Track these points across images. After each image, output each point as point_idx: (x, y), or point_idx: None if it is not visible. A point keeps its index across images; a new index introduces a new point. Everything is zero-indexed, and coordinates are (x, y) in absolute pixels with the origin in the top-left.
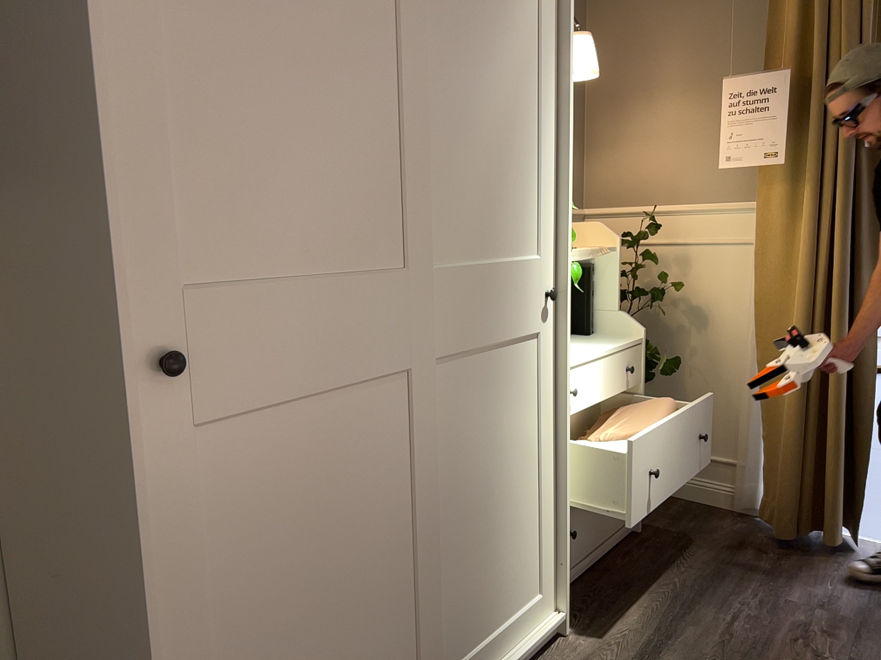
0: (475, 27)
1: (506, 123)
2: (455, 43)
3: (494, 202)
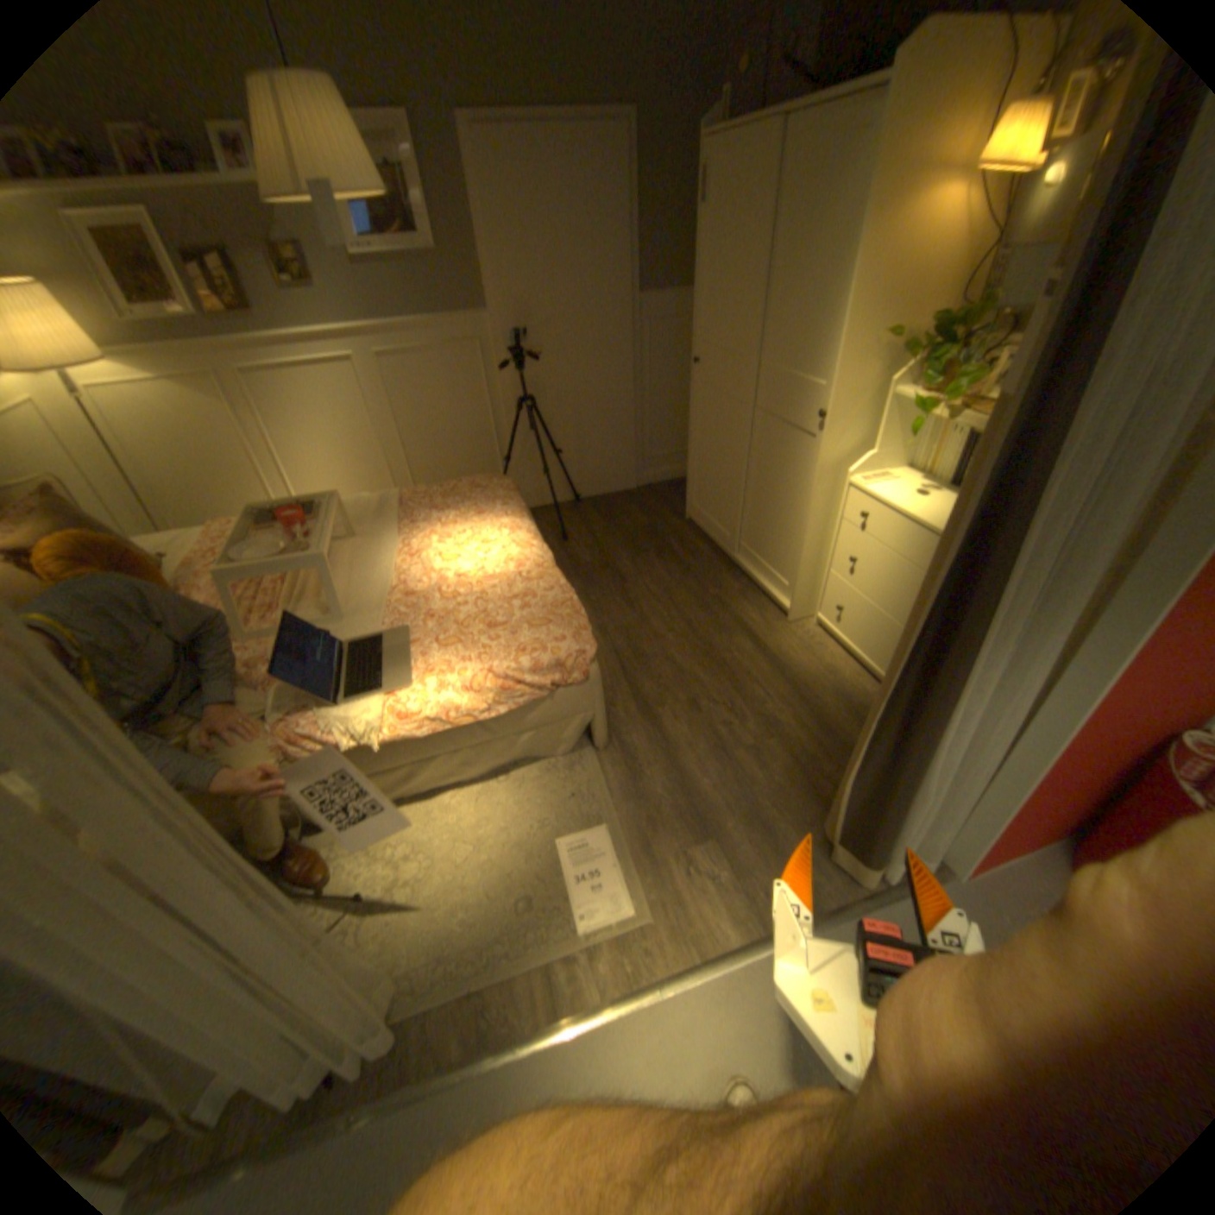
0: (818, 196)
1: (830, 267)
2: (803, 215)
3: (811, 328)
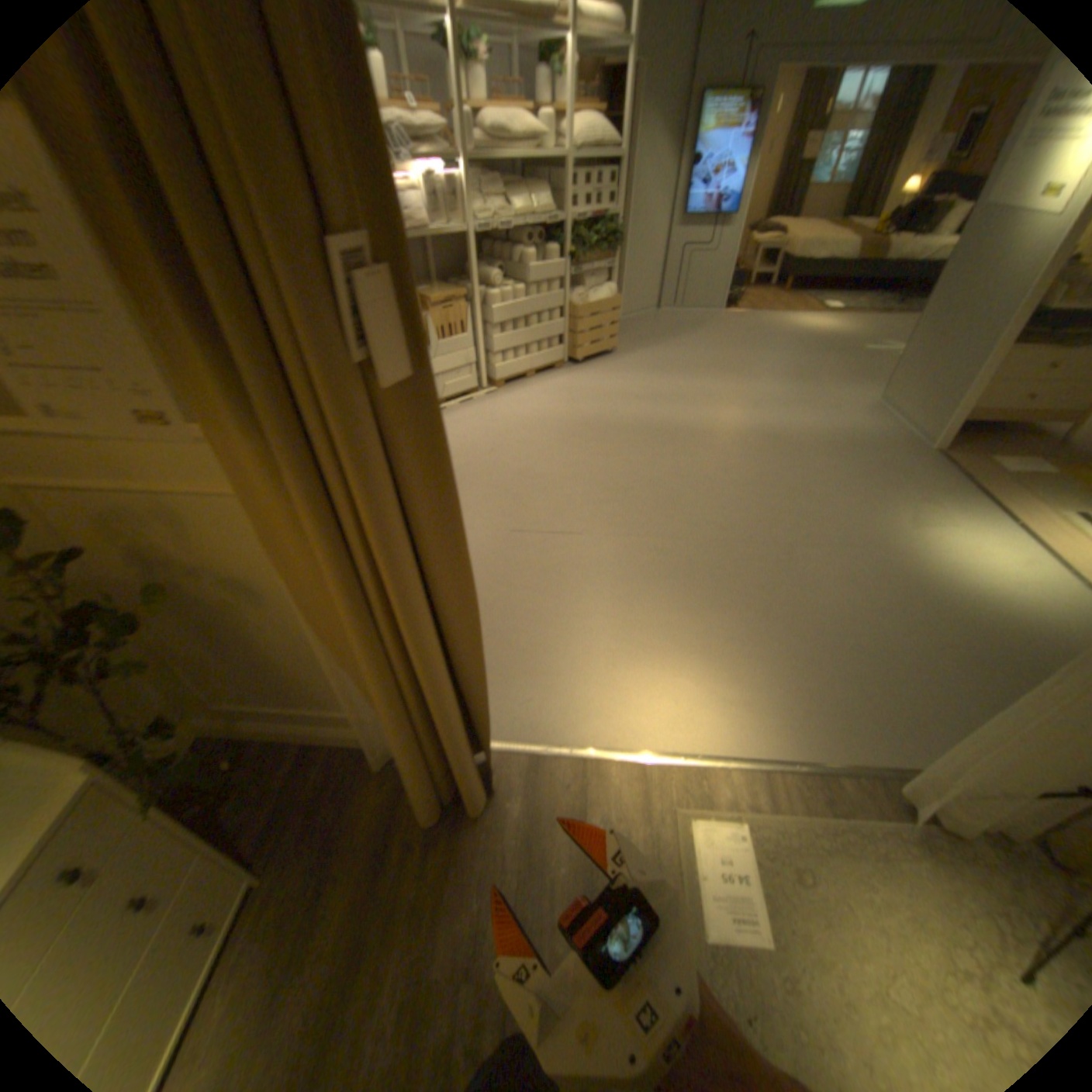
0: None
1: None
2: None
3: None
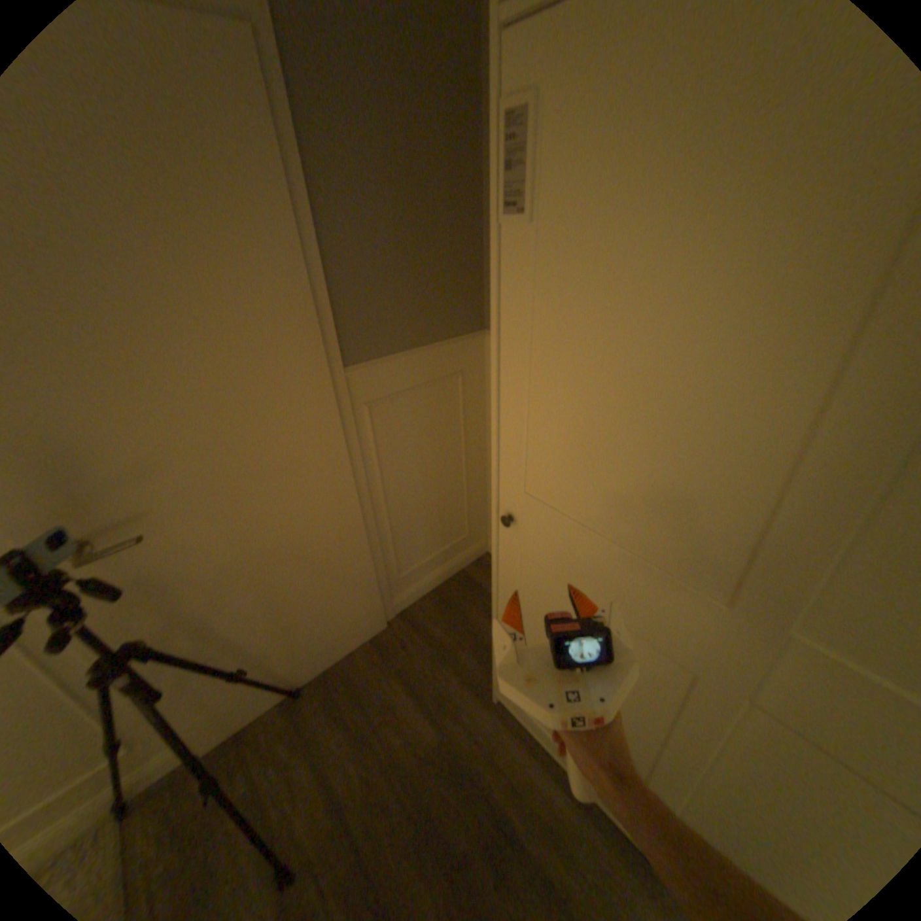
0: None
1: None
2: None
3: None
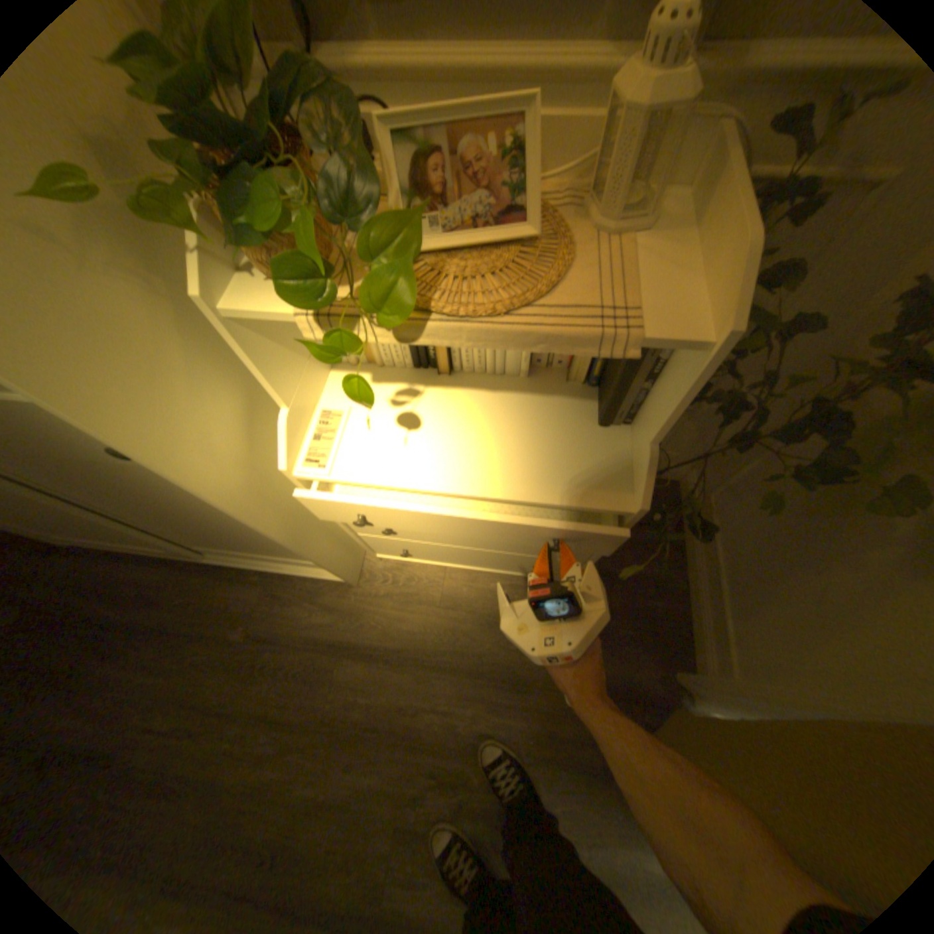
0: None
1: None
2: None
3: None
